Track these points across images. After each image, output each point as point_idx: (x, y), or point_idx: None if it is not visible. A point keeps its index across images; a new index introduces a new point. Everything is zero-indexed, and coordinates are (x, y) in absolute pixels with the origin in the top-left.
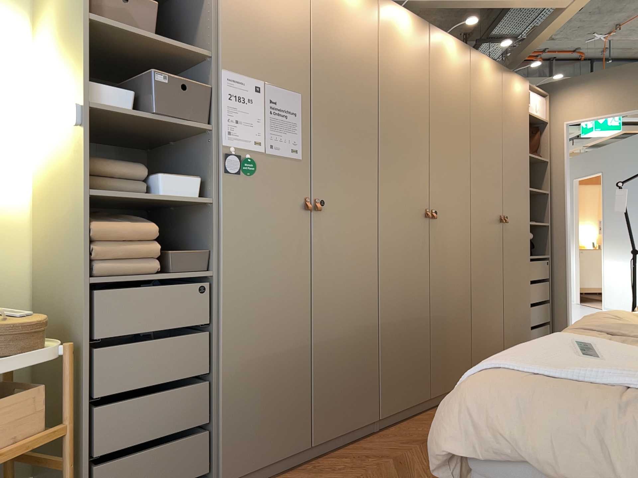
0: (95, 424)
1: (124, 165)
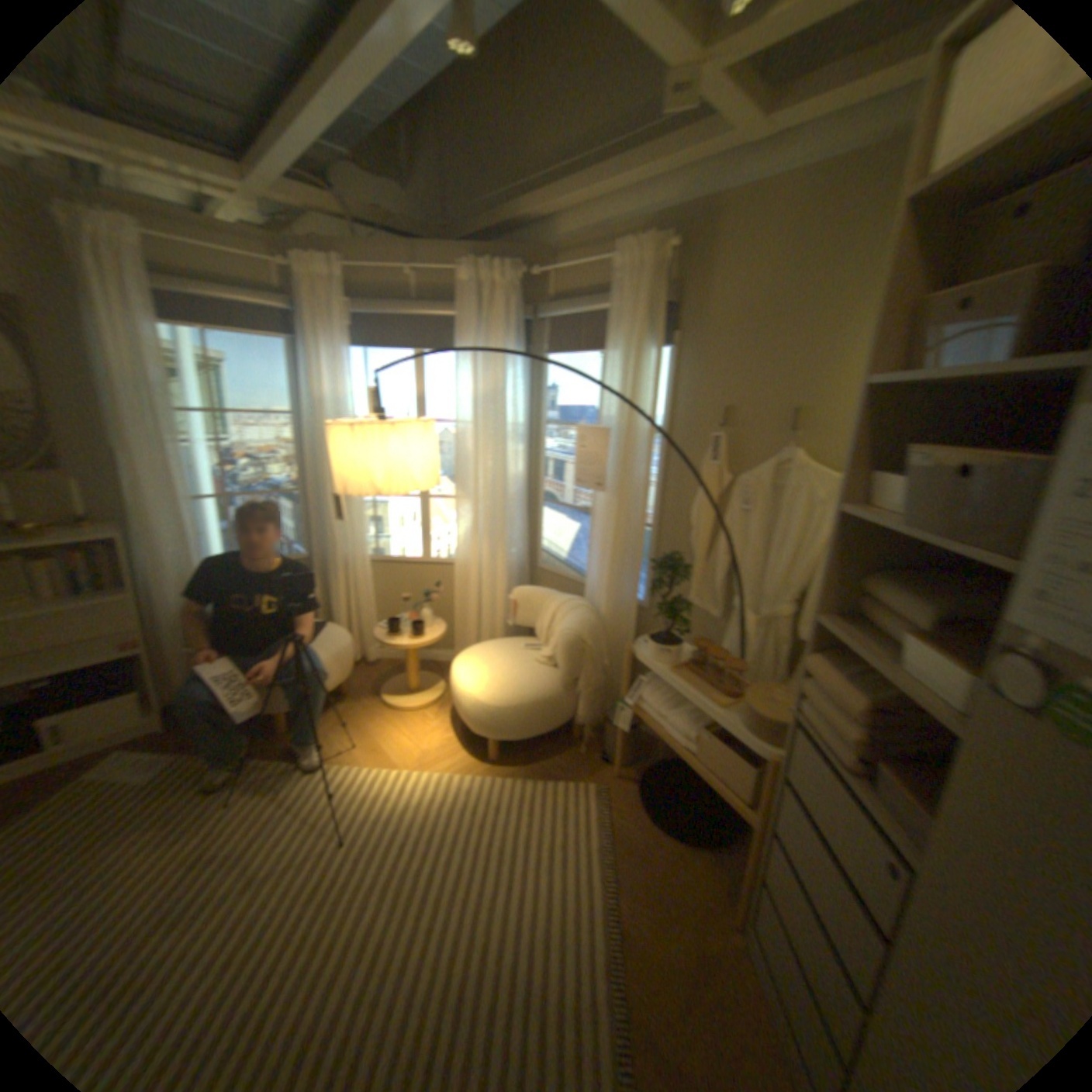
0: (775, 863)
1: (916, 604)
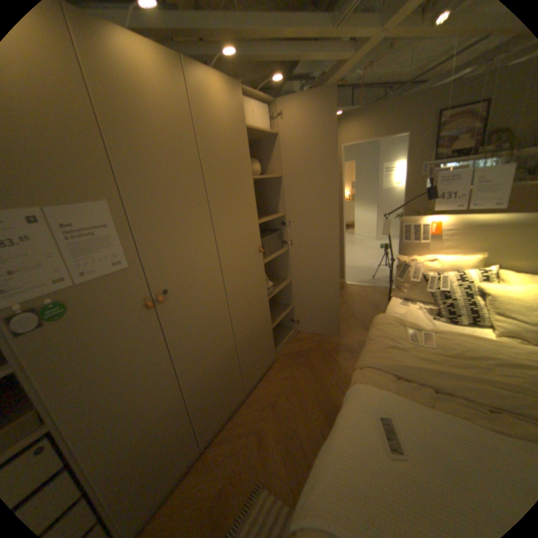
0: None
1: None
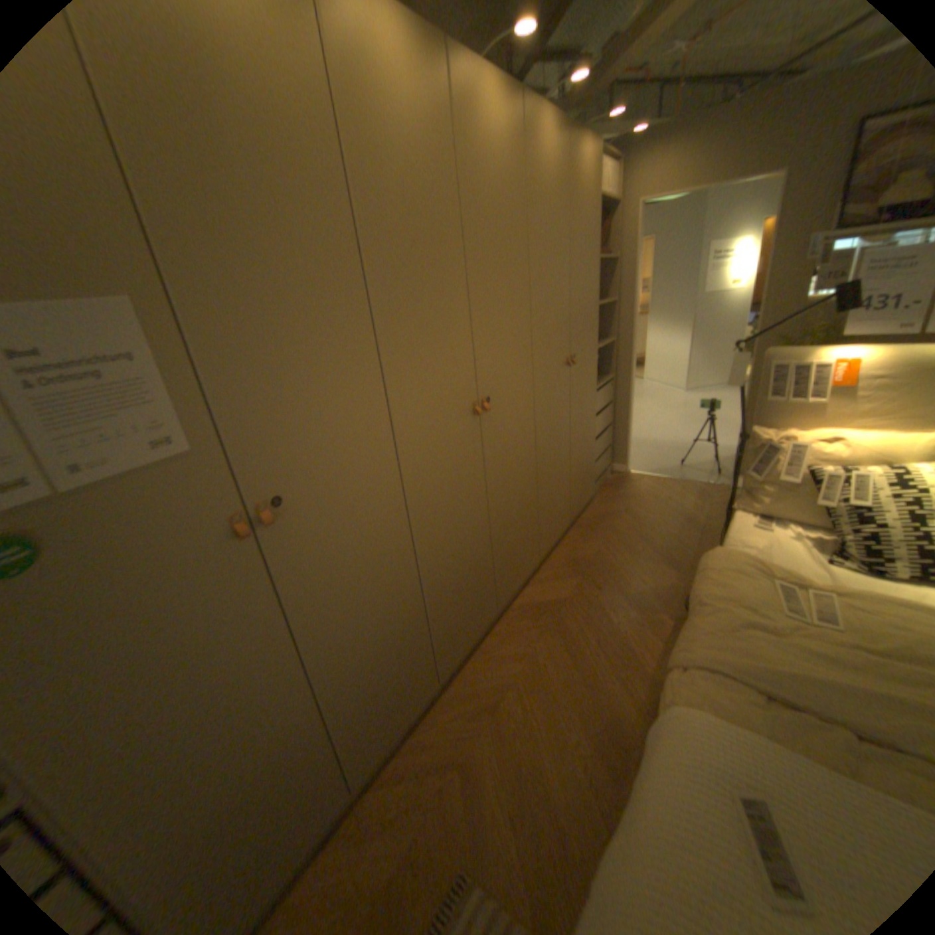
0: None
1: None
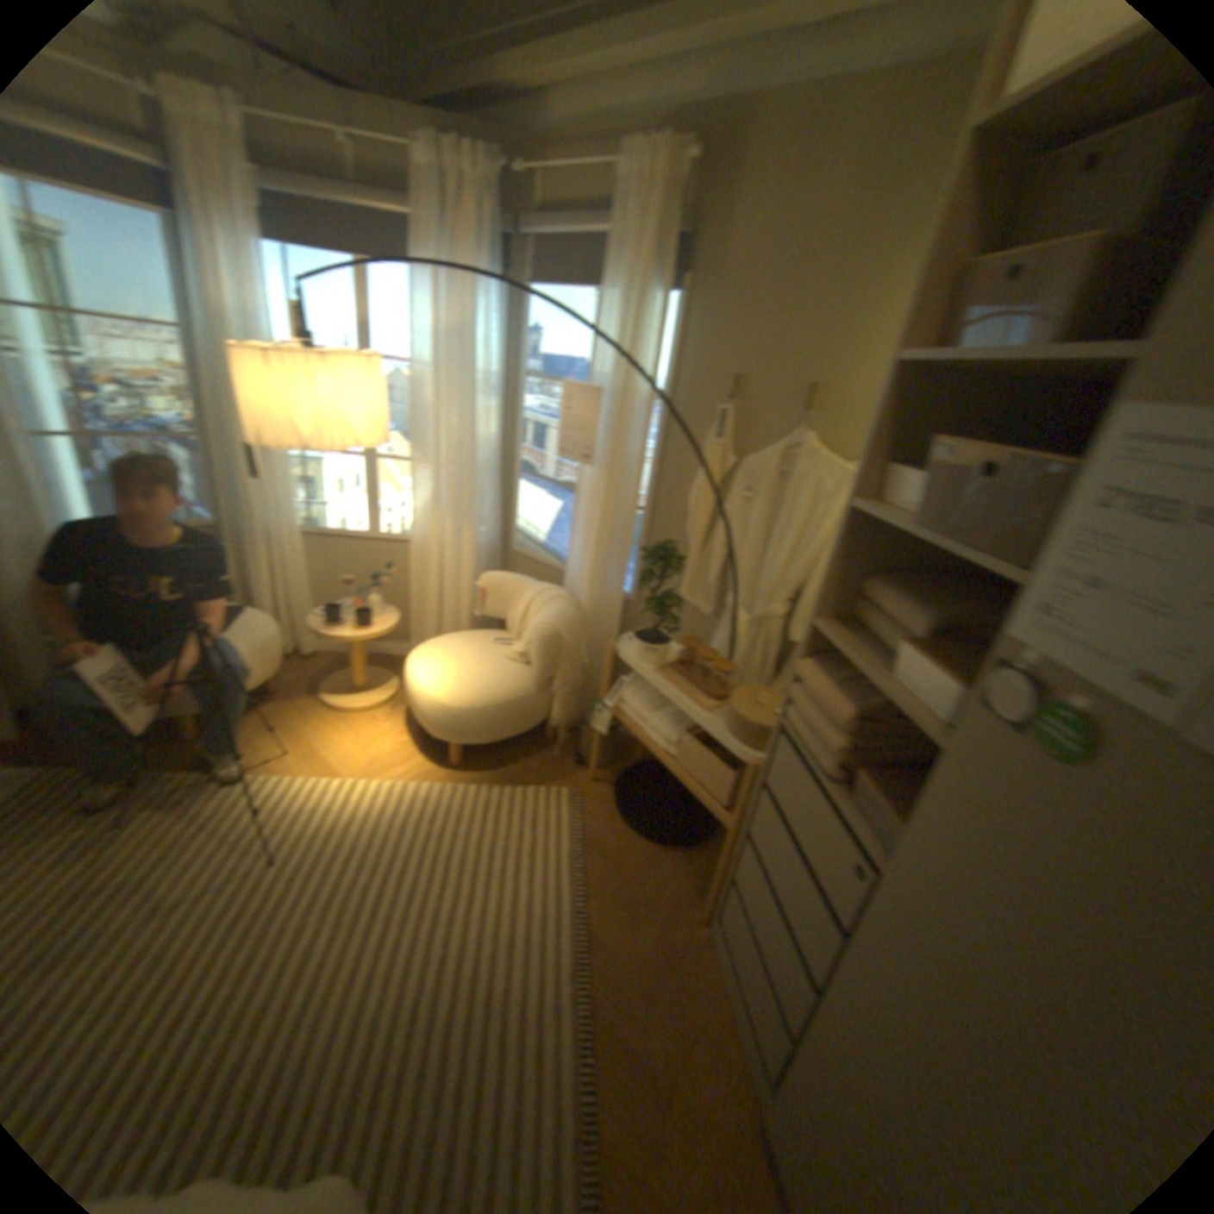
0: (746, 863)
1: (914, 611)
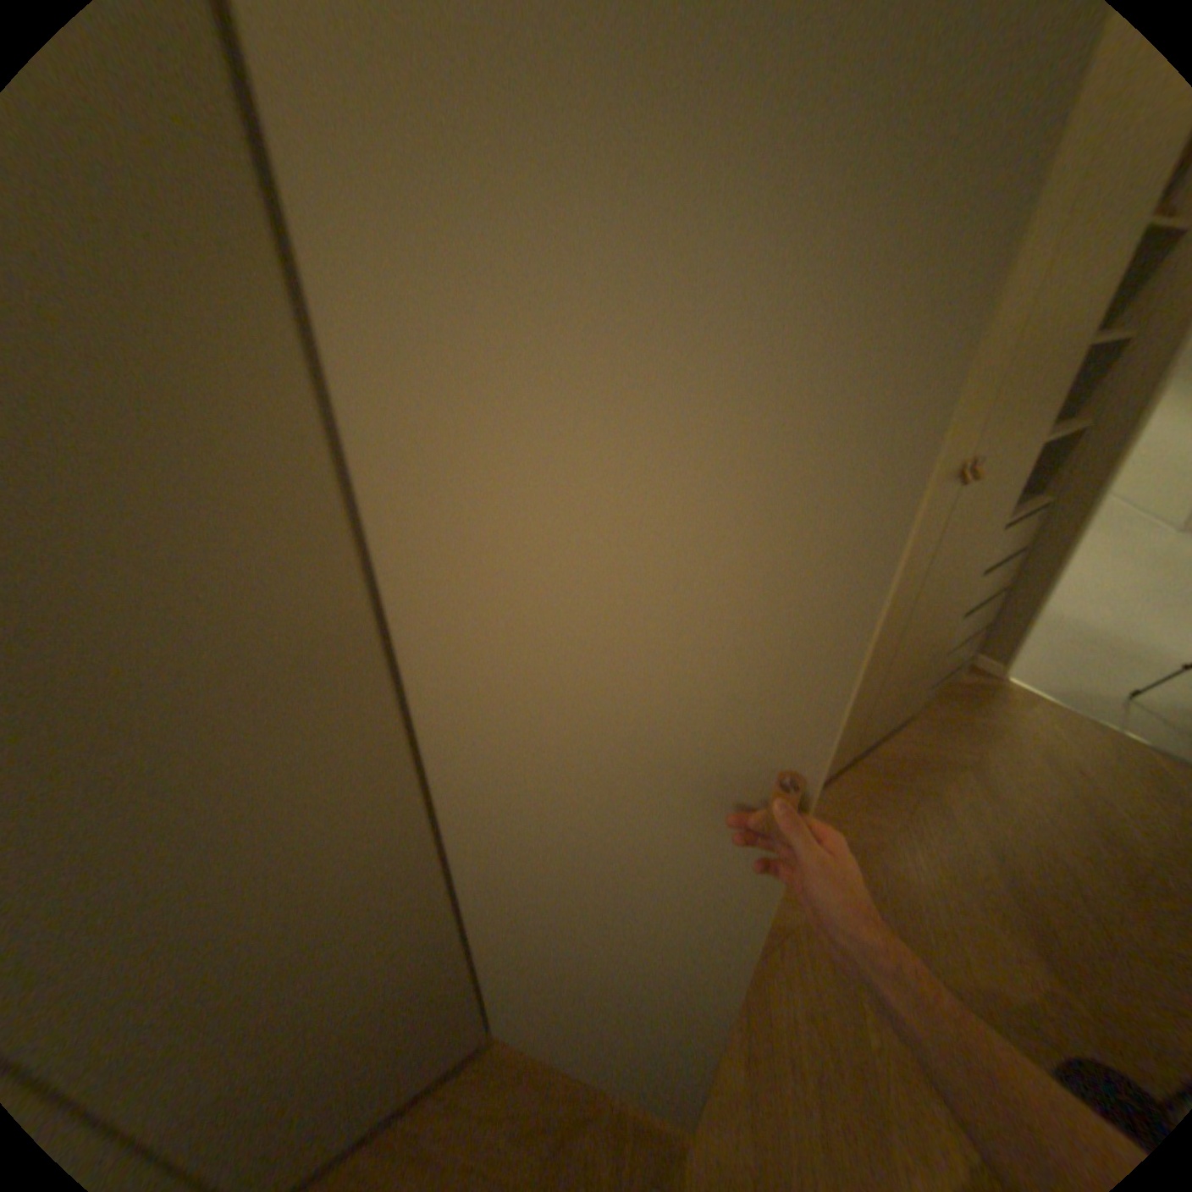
0: None
1: None
